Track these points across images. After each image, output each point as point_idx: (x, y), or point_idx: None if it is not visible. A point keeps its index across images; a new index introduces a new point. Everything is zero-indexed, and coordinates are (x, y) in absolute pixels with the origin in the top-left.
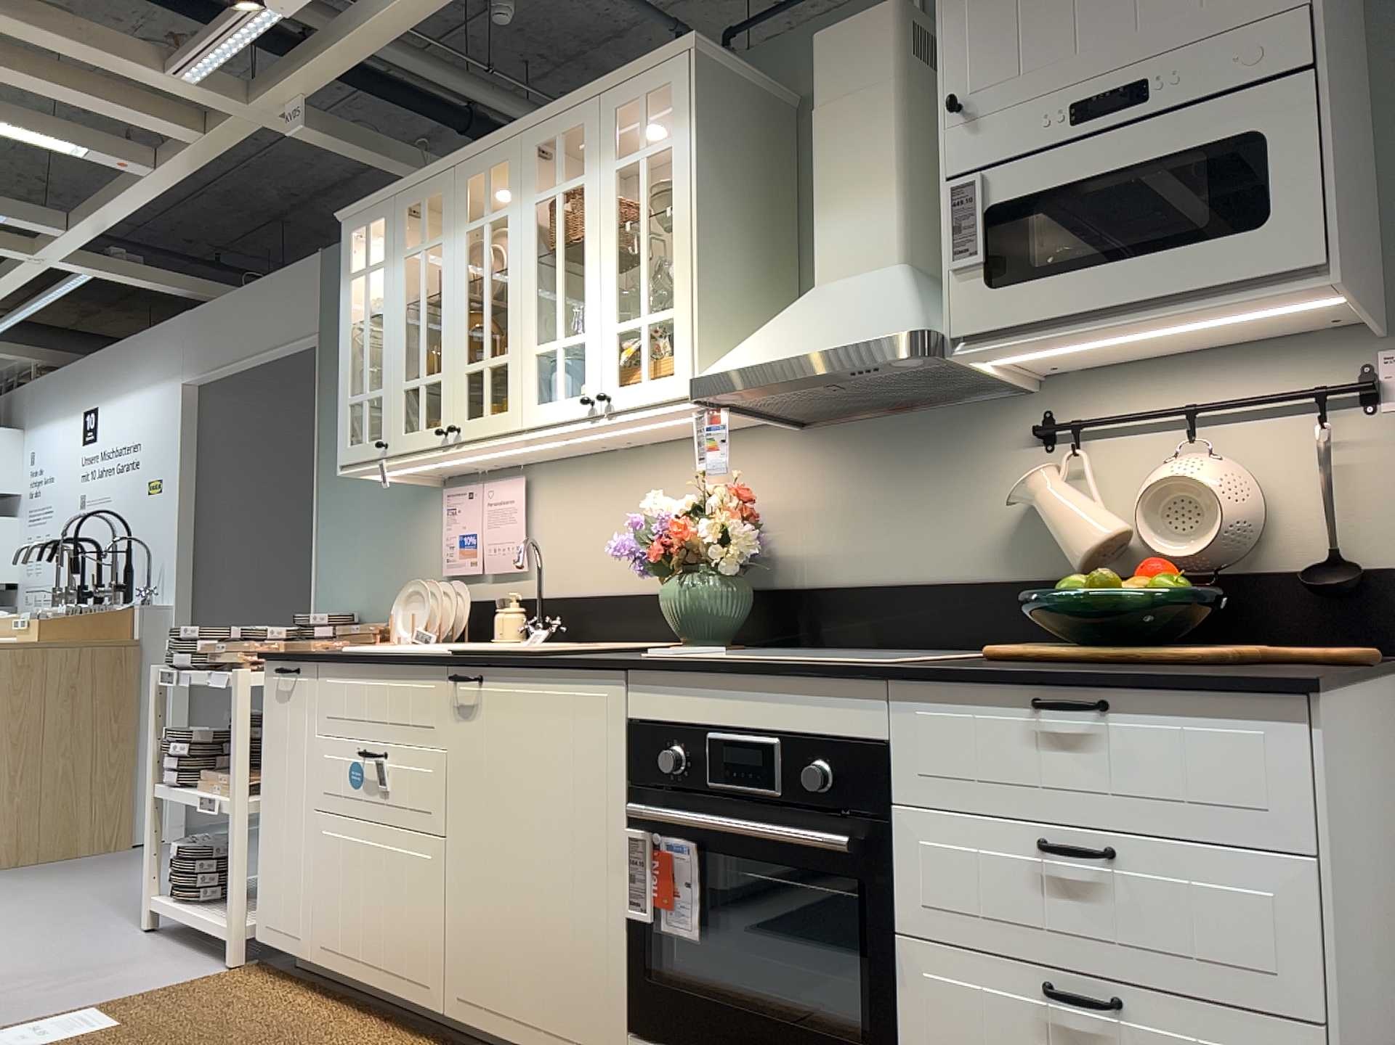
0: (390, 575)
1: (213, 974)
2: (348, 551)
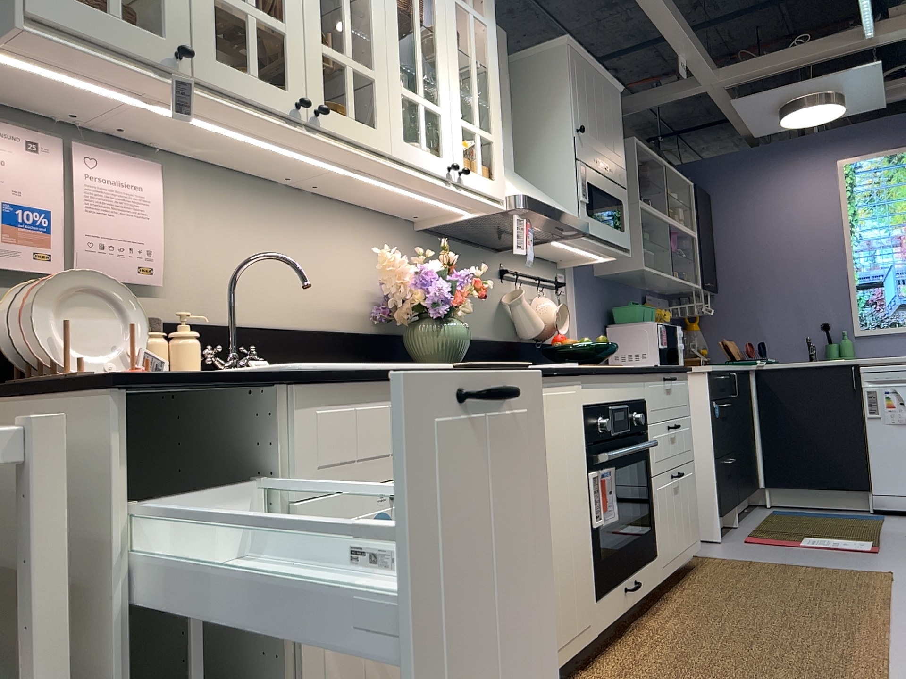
0: None
1: None
2: None
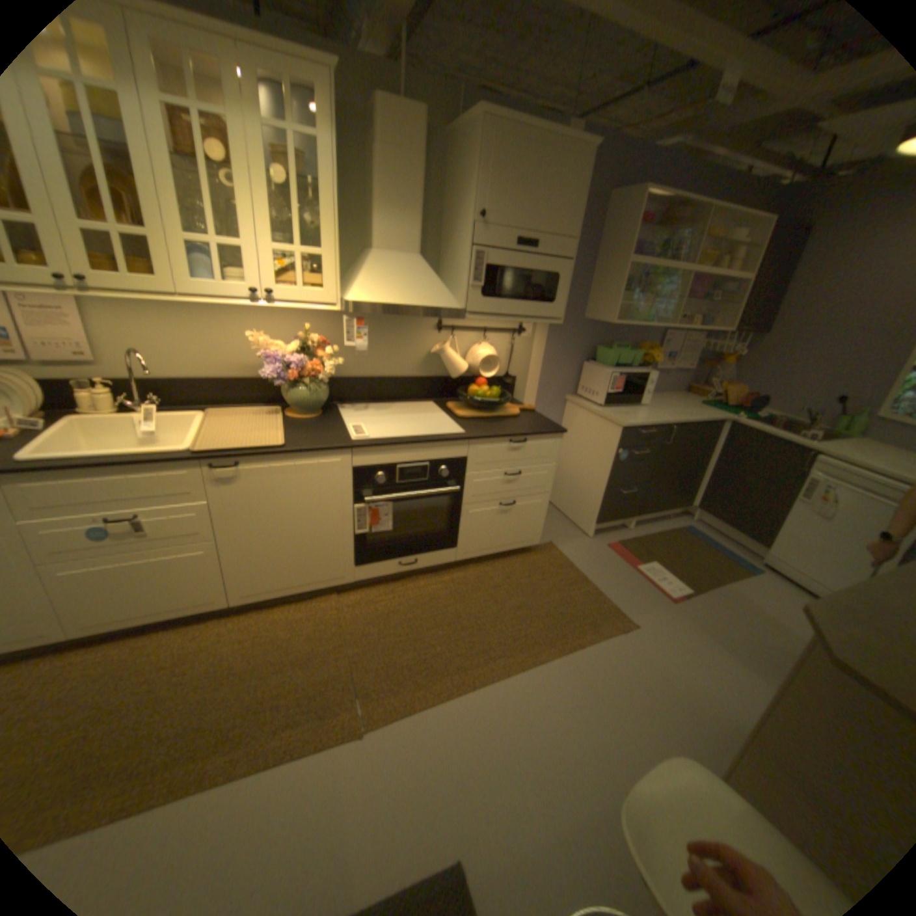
0: None
1: None
2: None
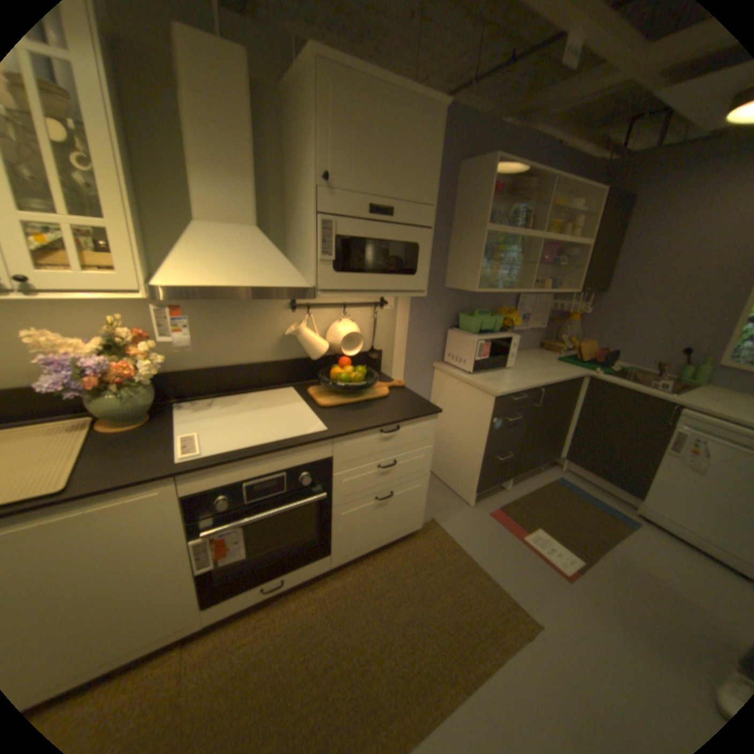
0: None
1: None
2: None
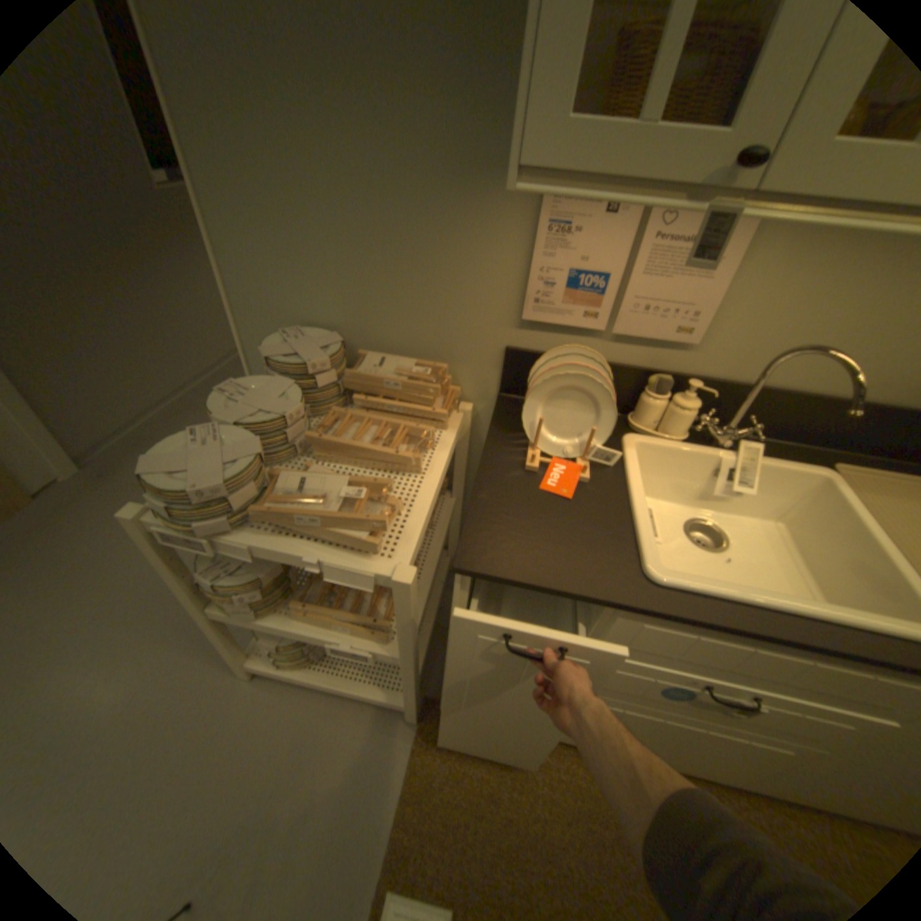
0: (394, 292)
1: (411, 744)
2: (288, 237)
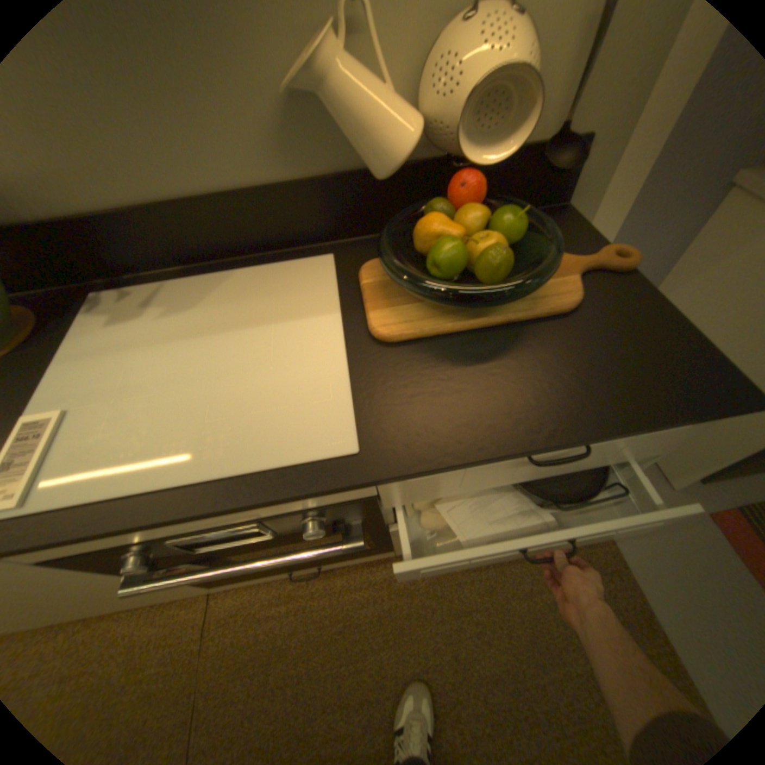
0: None
1: None
2: None
